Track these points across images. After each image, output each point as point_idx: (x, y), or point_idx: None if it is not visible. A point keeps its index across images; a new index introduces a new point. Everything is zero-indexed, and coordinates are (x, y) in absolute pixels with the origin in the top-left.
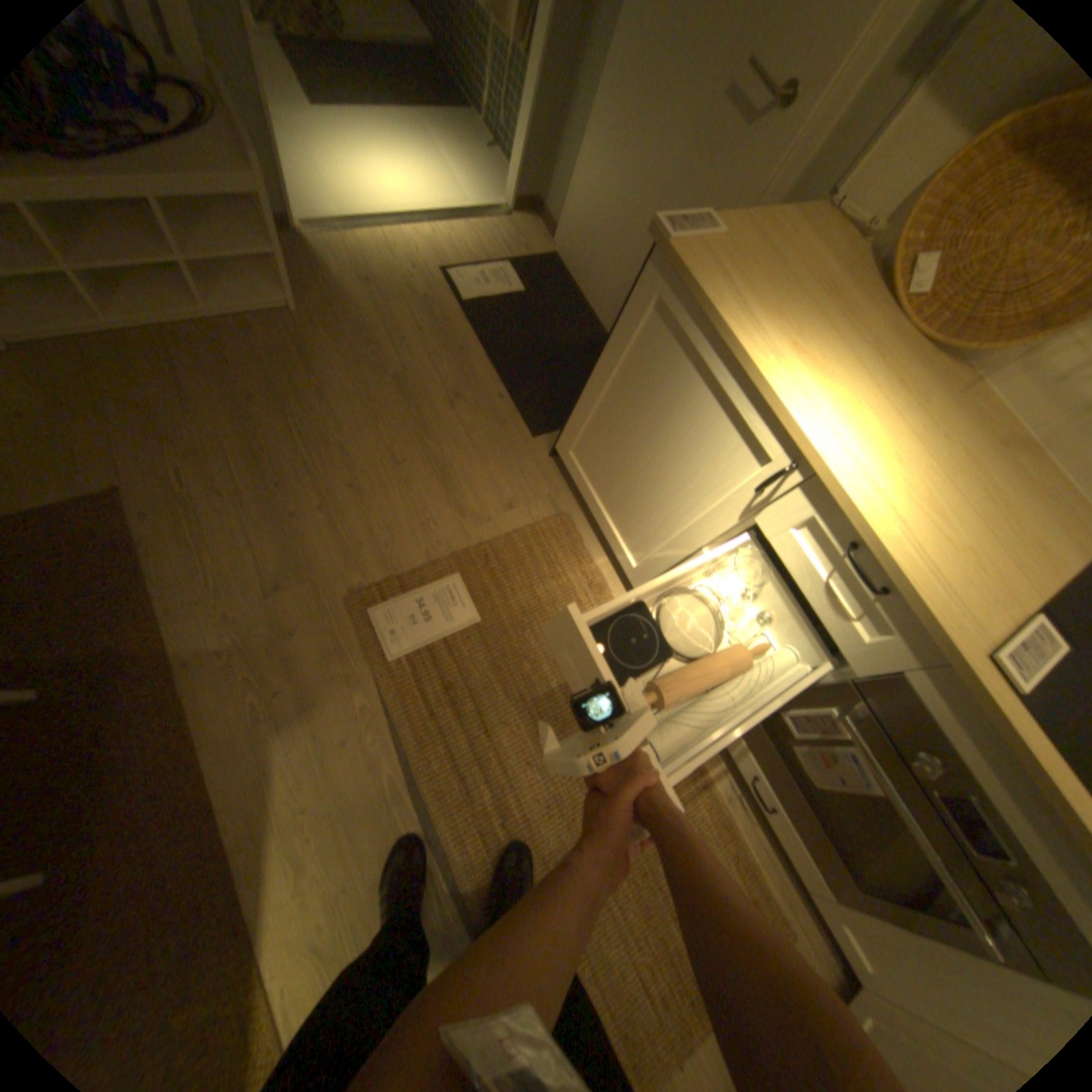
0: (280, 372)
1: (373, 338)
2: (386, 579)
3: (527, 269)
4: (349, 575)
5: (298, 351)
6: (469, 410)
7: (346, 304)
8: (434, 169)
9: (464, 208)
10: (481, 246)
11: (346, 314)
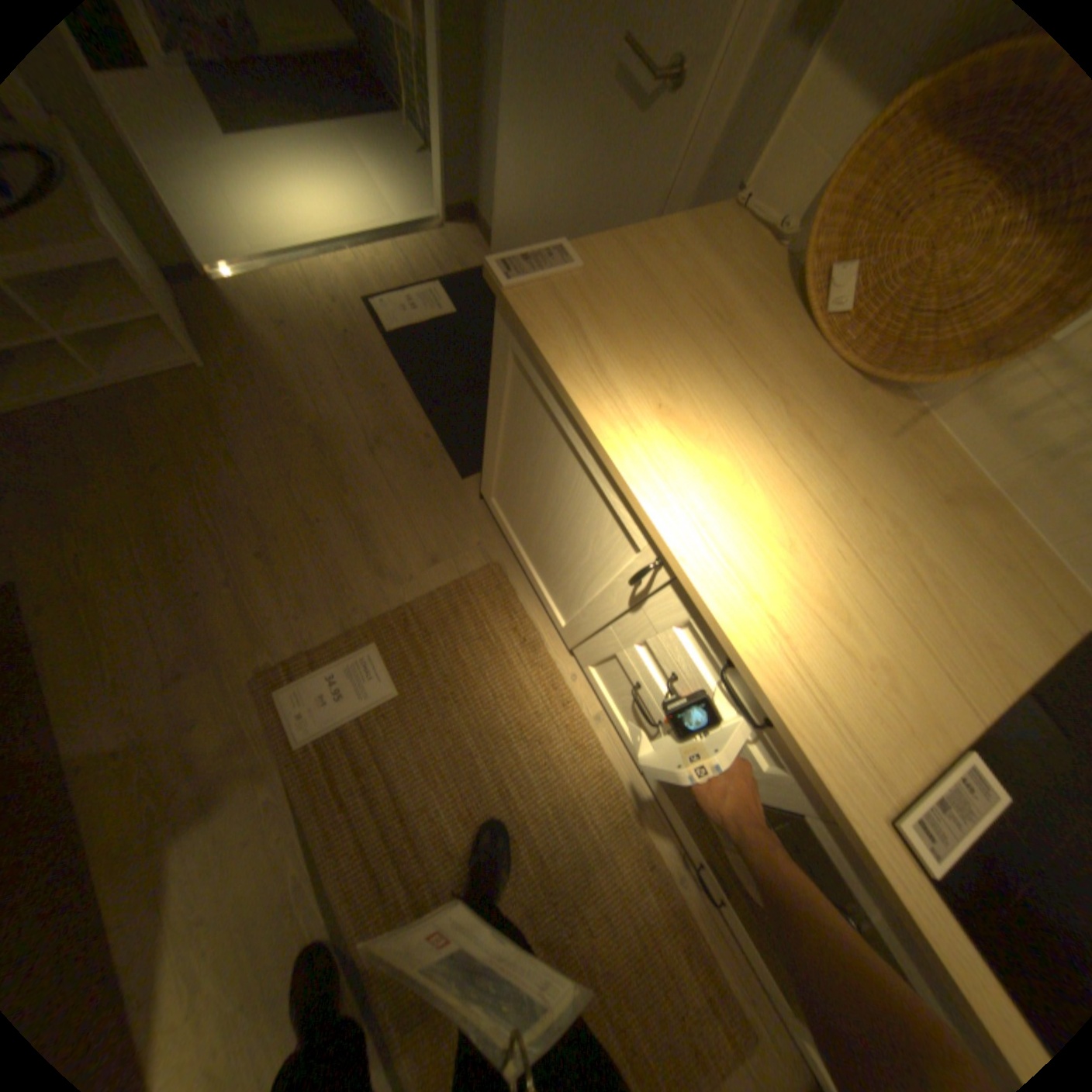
0: (186, 437)
1: (286, 386)
2: (294, 657)
3: (458, 286)
4: (254, 655)
5: (205, 411)
6: (390, 456)
7: (258, 353)
8: (356, 187)
9: (389, 226)
10: (408, 267)
11: (257, 364)
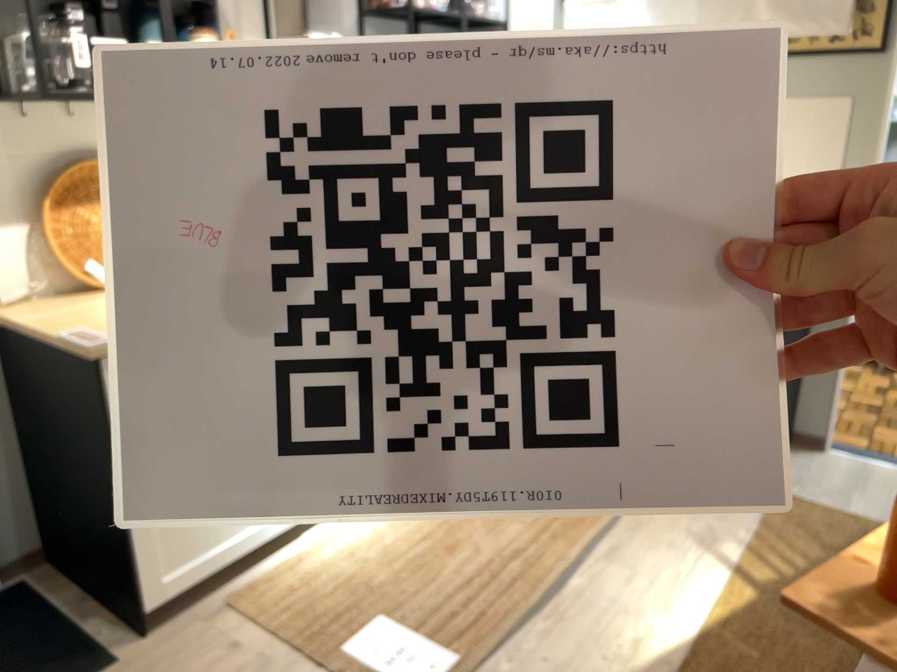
0: None
1: None
2: None
3: None
4: None
5: None
6: None
7: None
8: None
9: None
10: None
11: None
